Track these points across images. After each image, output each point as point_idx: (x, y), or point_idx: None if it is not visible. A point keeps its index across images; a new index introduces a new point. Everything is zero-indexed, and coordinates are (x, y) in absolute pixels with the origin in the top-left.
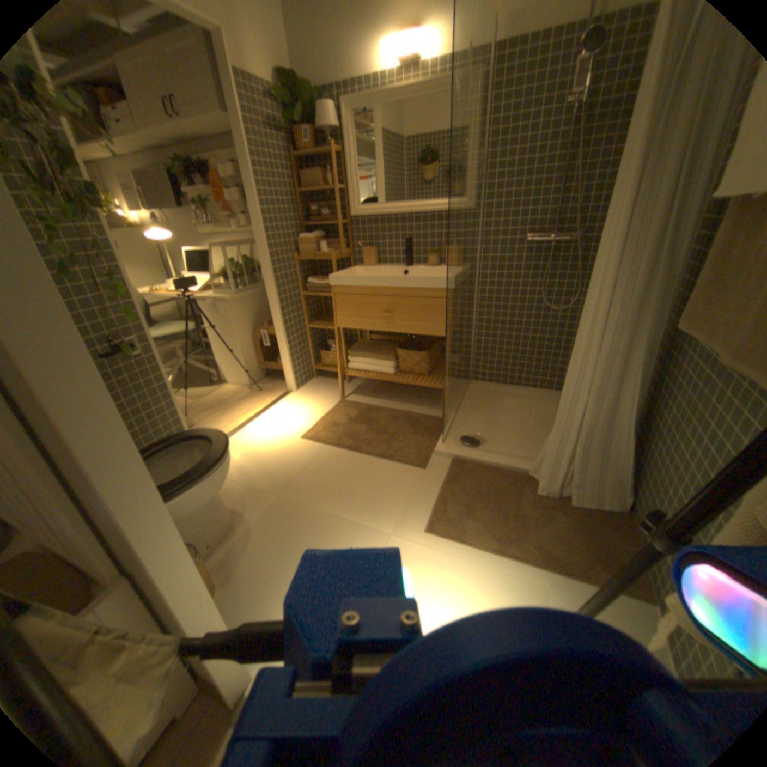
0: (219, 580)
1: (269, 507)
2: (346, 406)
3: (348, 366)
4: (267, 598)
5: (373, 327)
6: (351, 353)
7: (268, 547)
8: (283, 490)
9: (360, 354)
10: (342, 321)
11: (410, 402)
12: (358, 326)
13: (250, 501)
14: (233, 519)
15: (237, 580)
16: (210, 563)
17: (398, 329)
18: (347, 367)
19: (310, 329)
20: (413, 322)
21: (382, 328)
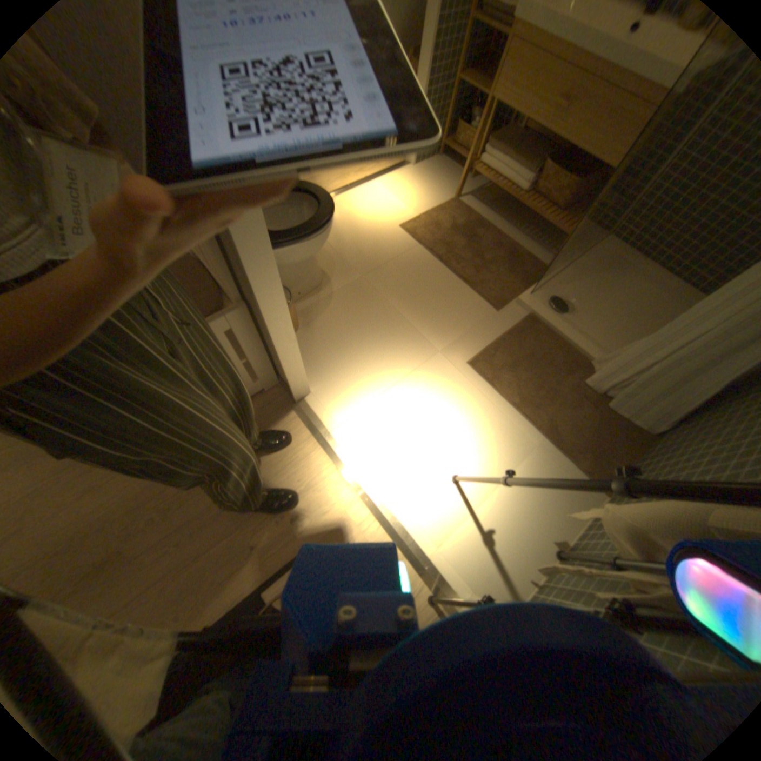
0: (301, 322)
1: (351, 282)
2: (456, 209)
3: (481, 159)
4: (331, 351)
5: (536, 115)
6: (492, 142)
7: (341, 315)
8: (367, 272)
9: (502, 147)
10: (502, 87)
11: (525, 233)
12: (518, 105)
13: (338, 270)
14: (321, 279)
15: (314, 328)
16: (298, 307)
17: (565, 130)
18: (479, 159)
19: (460, 82)
20: (589, 130)
21: (546, 120)
